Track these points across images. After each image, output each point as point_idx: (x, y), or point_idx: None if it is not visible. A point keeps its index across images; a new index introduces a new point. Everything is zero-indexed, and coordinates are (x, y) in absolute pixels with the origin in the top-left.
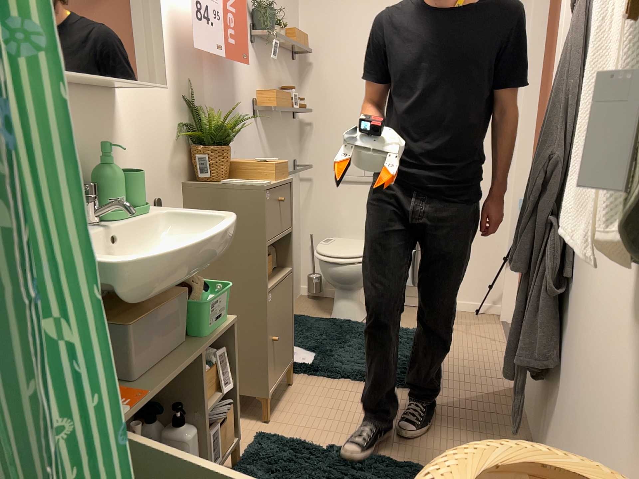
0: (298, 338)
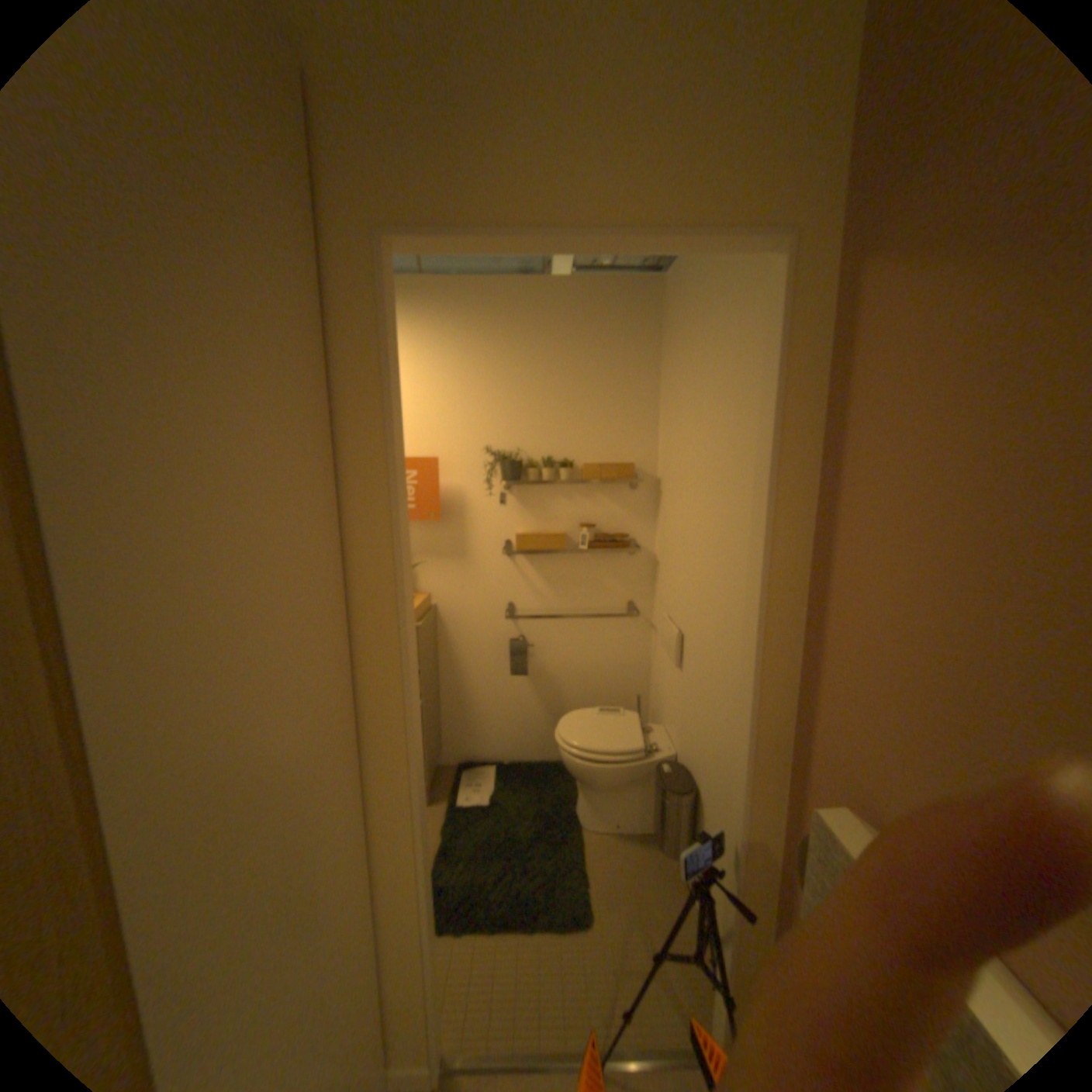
0: (511, 786)
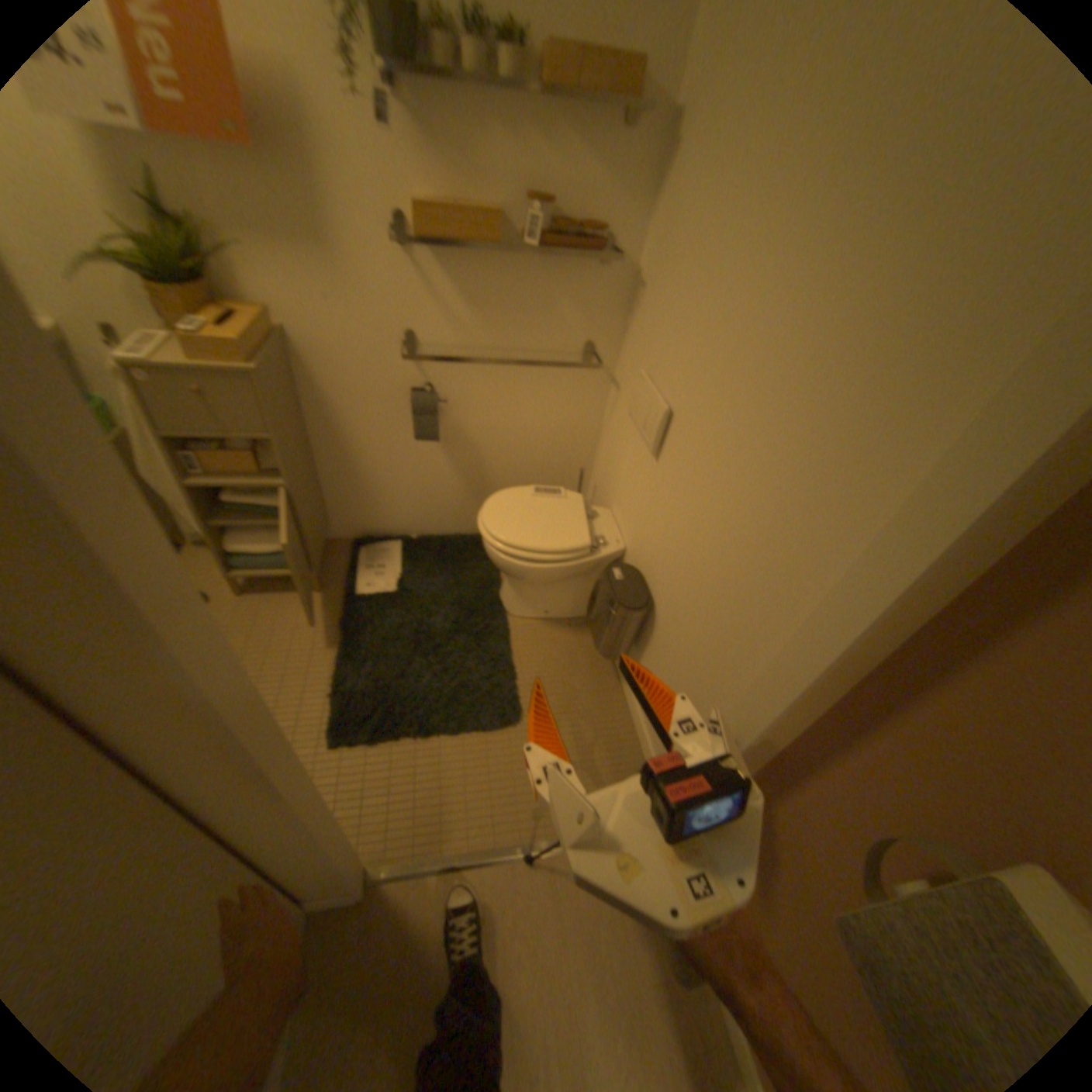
0: (419, 564)
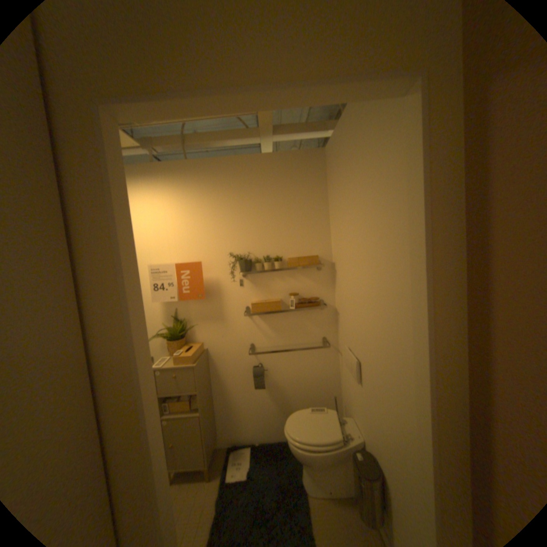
0: (259, 462)
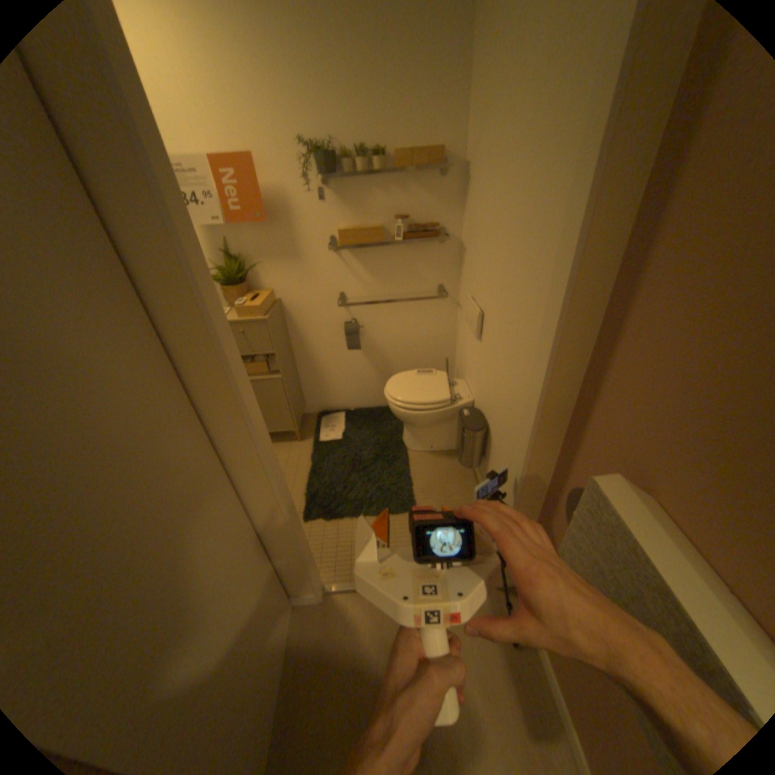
0: (356, 424)
